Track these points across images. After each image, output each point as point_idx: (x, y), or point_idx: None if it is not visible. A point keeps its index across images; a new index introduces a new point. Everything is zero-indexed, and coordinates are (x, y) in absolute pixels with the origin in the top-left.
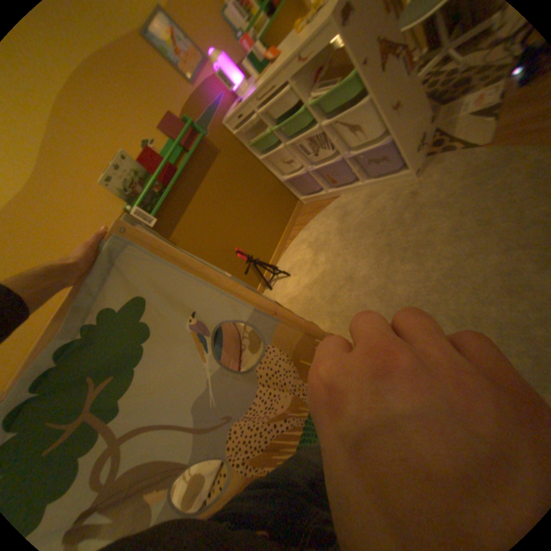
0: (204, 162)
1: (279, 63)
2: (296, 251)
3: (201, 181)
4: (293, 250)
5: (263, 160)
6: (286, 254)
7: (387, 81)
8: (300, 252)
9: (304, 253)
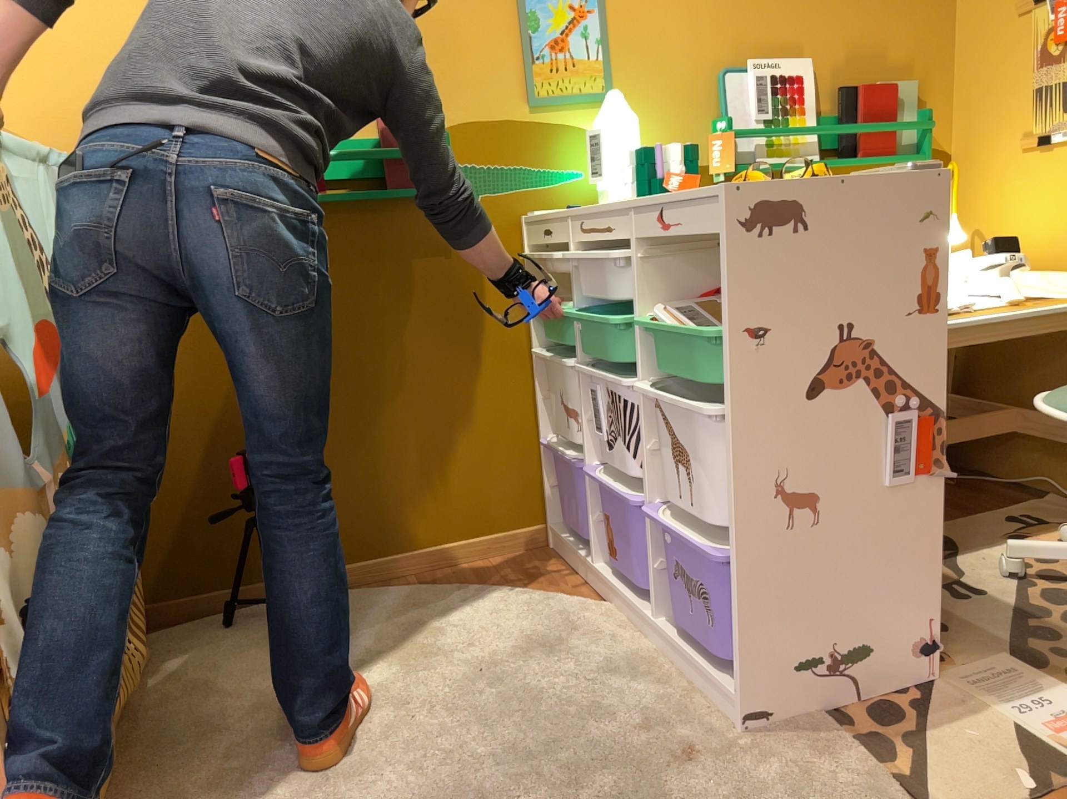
0: (399, 237)
1: (637, 200)
2: (379, 608)
3: (351, 259)
4: (379, 599)
5: (536, 358)
6: (360, 594)
7: (797, 427)
8: (379, 617)
9: (379, 627)
